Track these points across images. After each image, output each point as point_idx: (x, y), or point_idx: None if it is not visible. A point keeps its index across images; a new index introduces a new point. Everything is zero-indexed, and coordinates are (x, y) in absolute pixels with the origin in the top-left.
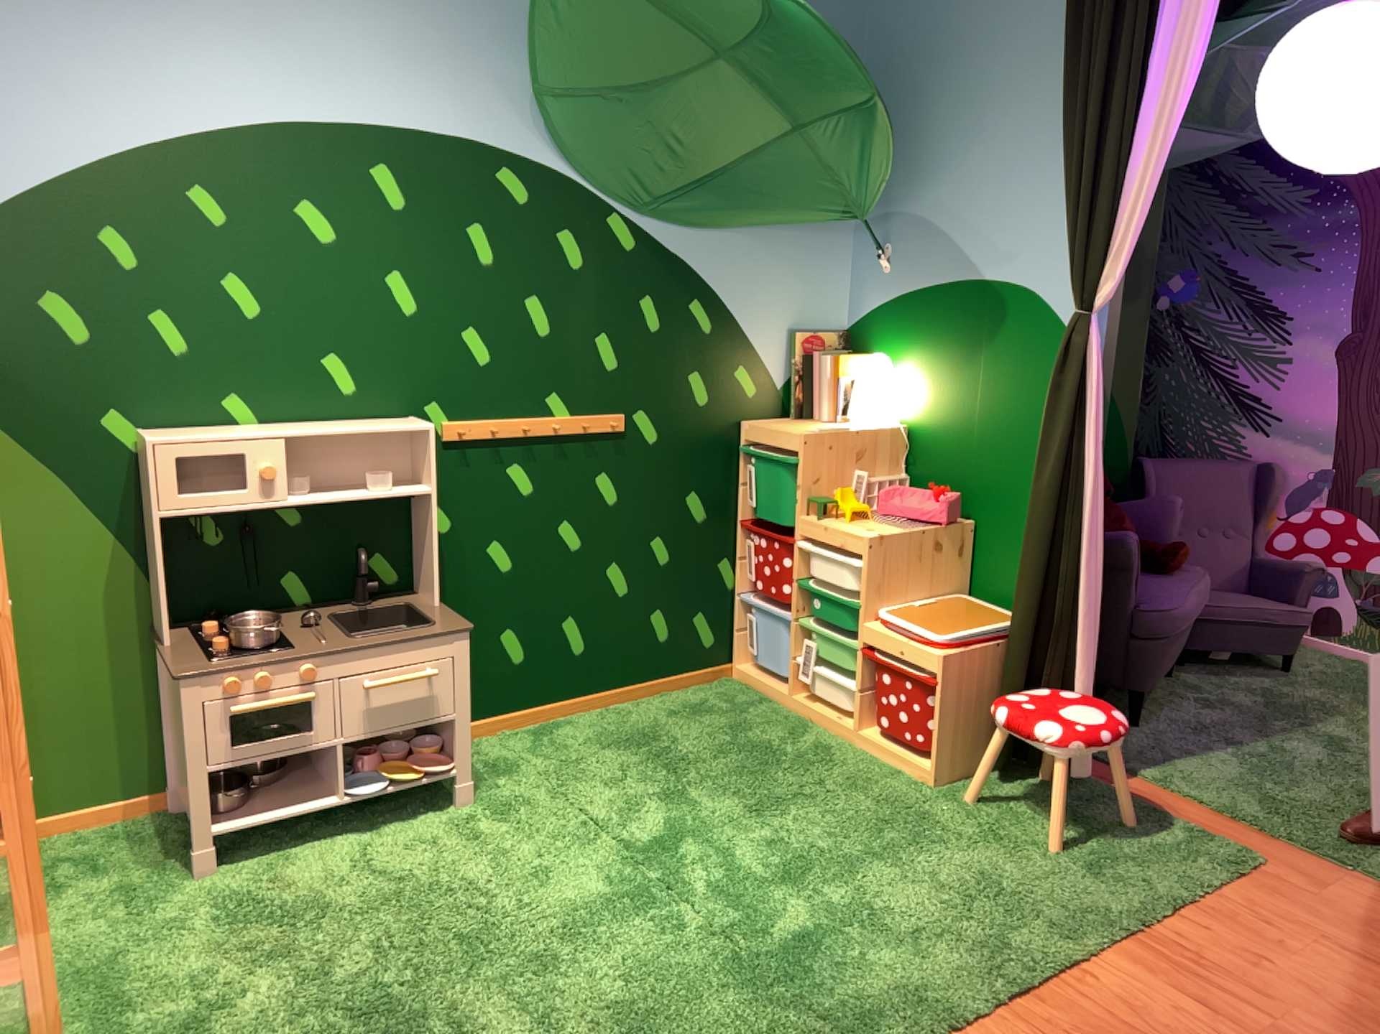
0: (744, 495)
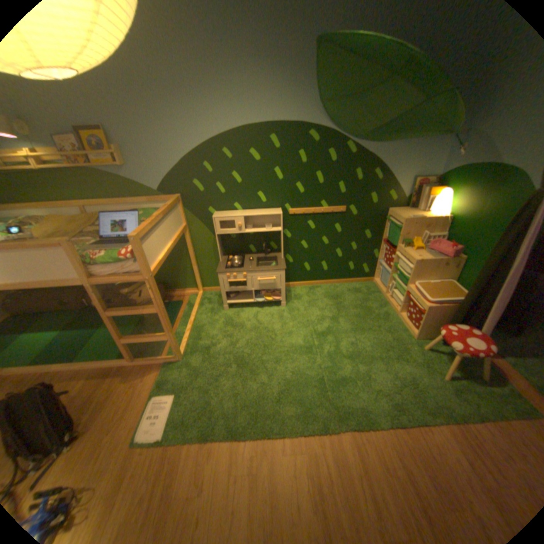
0: (385, 232)
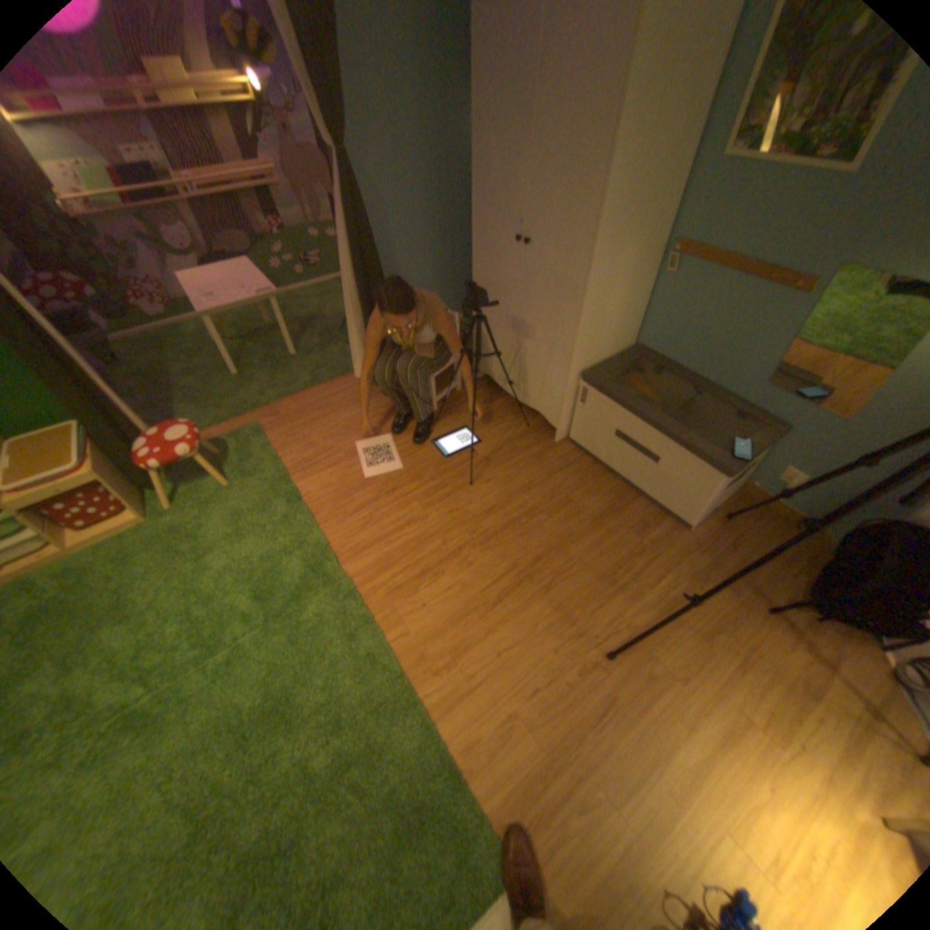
0: None
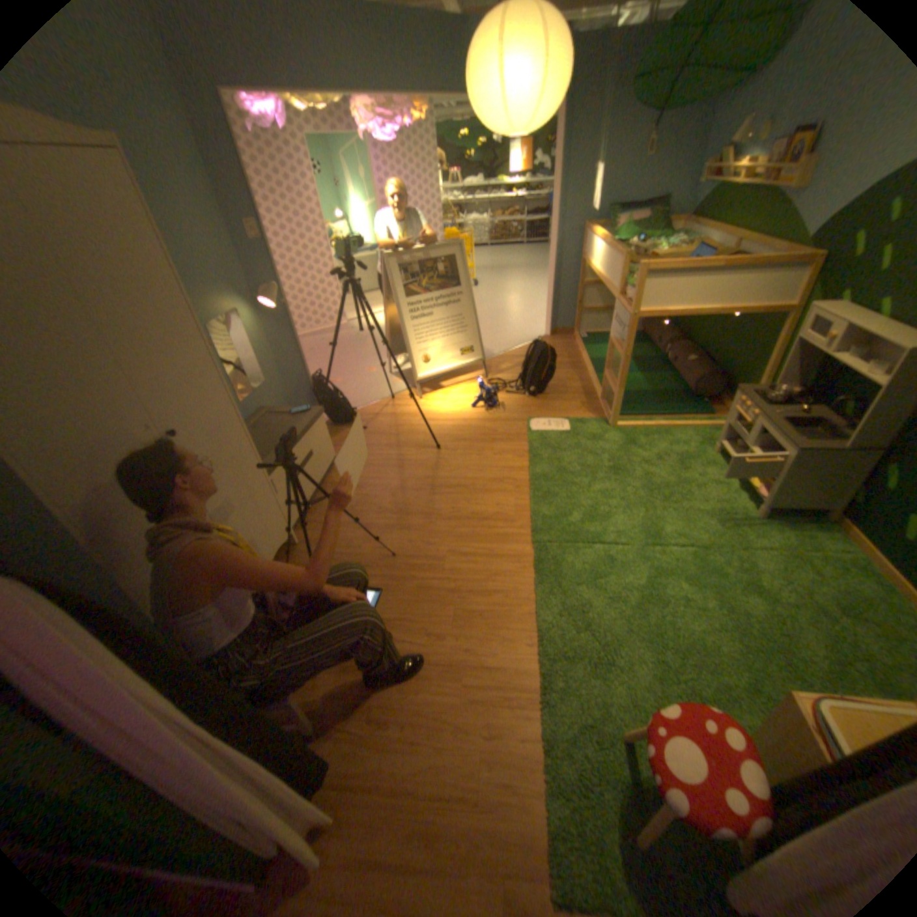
0: None
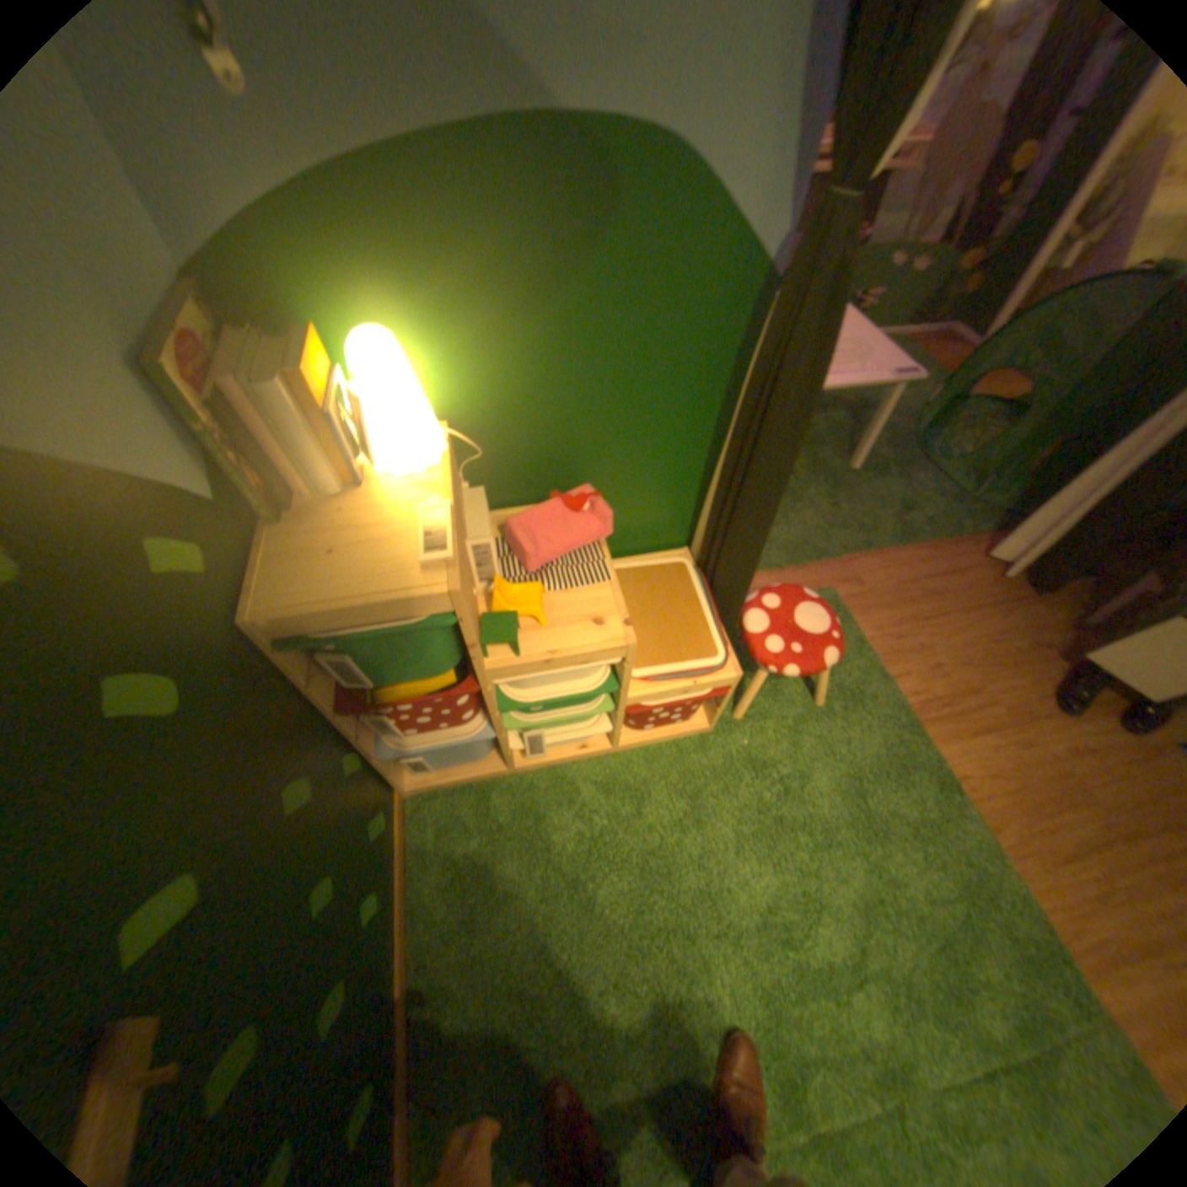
0: (318, 689)
